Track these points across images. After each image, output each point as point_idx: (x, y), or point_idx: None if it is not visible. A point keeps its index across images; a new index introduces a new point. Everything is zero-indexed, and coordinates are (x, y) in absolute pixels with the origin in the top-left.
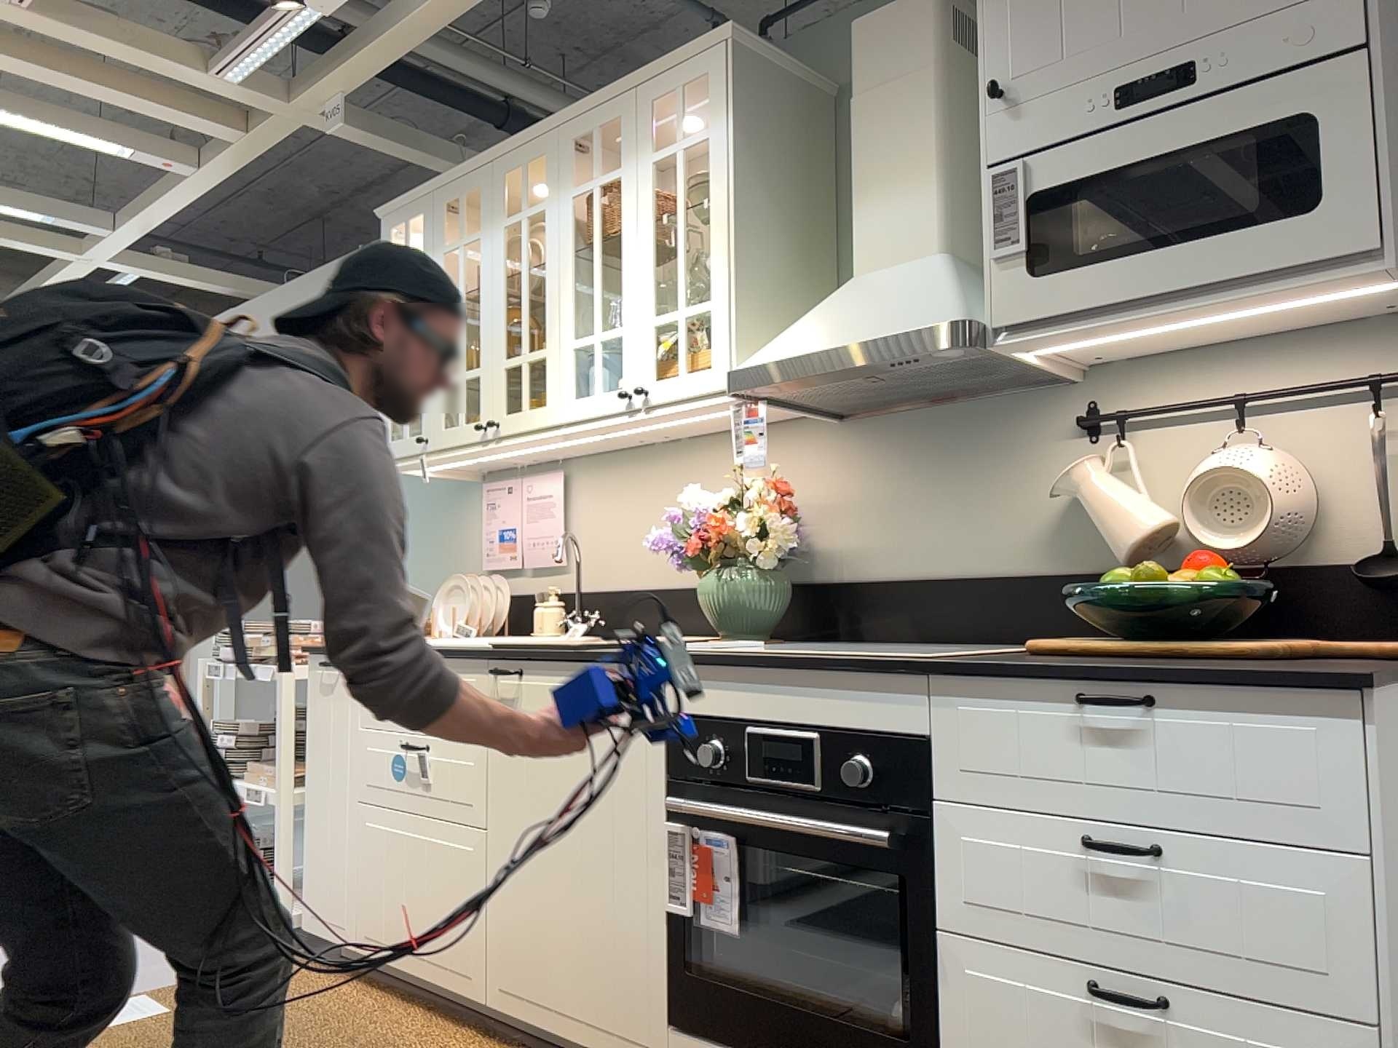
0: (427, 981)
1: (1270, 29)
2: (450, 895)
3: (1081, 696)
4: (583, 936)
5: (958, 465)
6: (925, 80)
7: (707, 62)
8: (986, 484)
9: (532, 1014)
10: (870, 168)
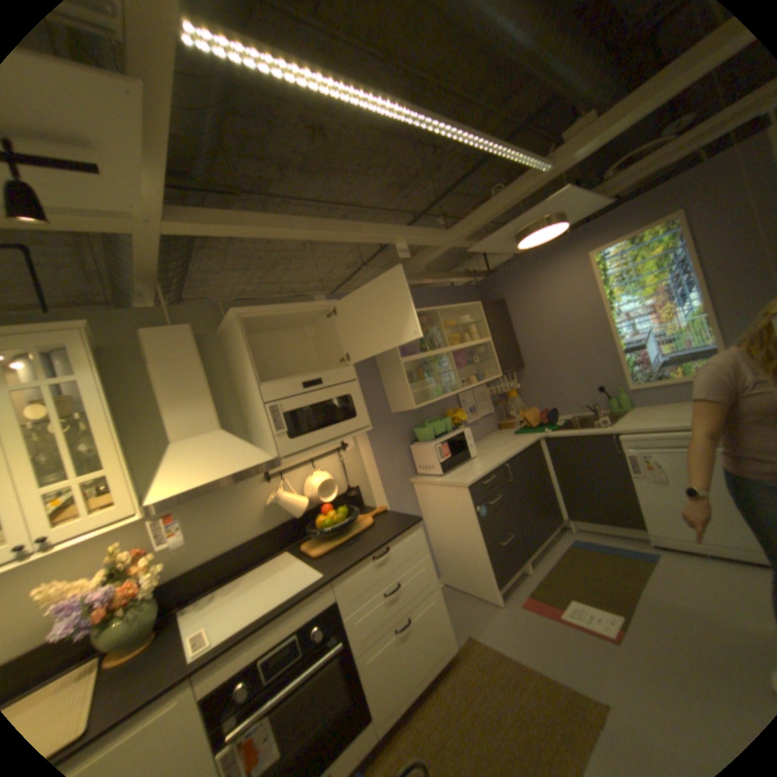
0: None
1: (337, 373)
2: None
3: (375, 559)
4: None
5: (216, 508)
6: (194, 362)
7: (62, 335)
8: (231, 511)
9: None
10: (171, 395)
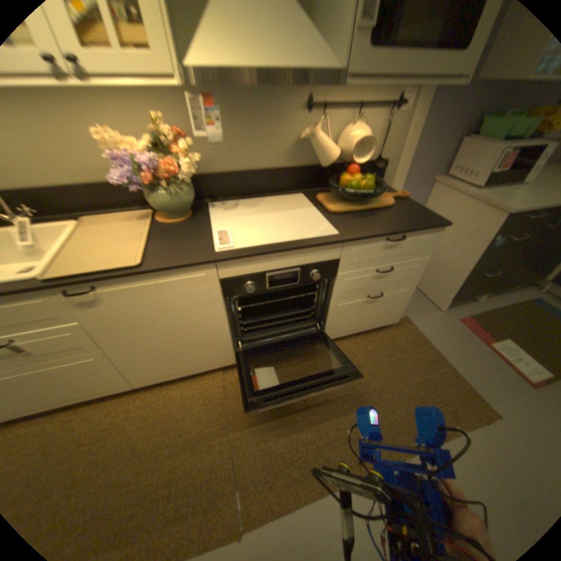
0: (84, 401)
1: None
2: (84, 376)
3: (391, 240)
4: (186, 353)
5: (253, 117)
6: None
7: None
8: (267, 127)
9: (163, 379)
10: None
